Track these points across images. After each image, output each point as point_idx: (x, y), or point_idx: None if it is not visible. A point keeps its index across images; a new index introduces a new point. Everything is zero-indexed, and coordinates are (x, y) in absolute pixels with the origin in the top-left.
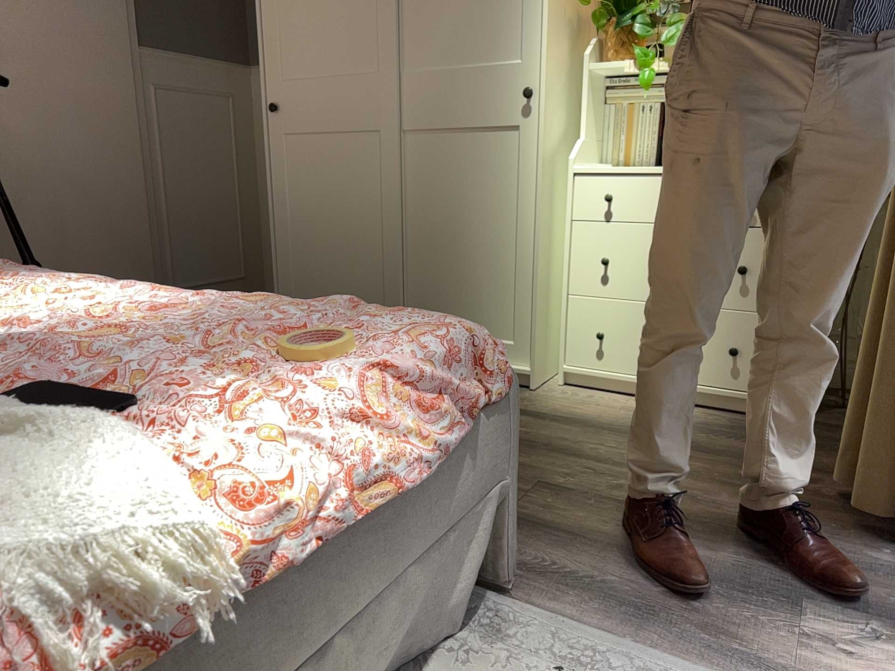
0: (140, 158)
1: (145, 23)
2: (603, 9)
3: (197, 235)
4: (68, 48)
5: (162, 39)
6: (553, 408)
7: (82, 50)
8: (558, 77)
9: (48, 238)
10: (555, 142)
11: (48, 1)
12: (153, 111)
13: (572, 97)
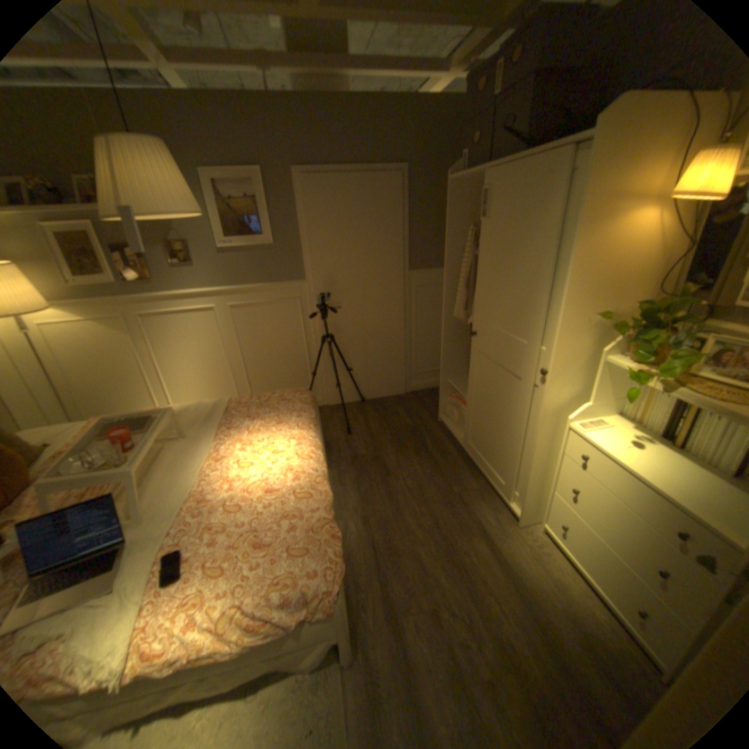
0: (401, 321)
1: (412, 258)
2: (635, 317)
3: (428, 350)
4: (373, 280)
5: (420, 263)
6: (514, 550)
7: (379, 279)
8: (574, 363)
9: (359, 356)
10: (565, 402)
11: (366, 262)
12: (412, 298)
13: (595, 370)
